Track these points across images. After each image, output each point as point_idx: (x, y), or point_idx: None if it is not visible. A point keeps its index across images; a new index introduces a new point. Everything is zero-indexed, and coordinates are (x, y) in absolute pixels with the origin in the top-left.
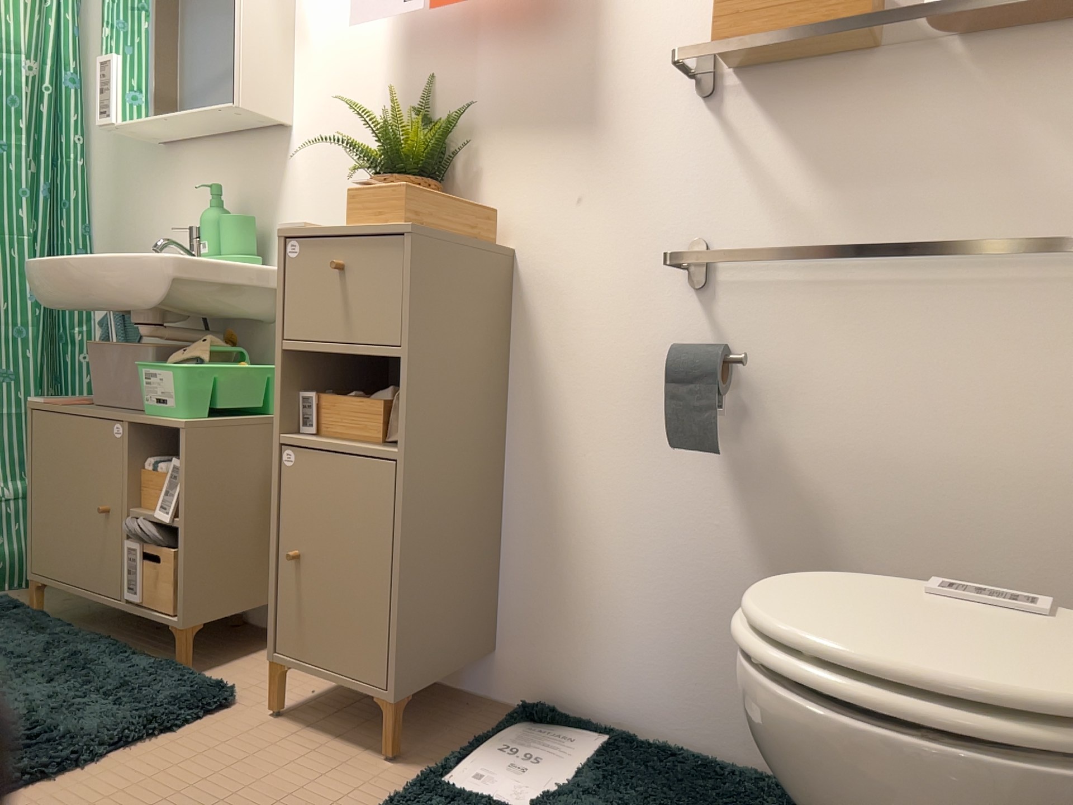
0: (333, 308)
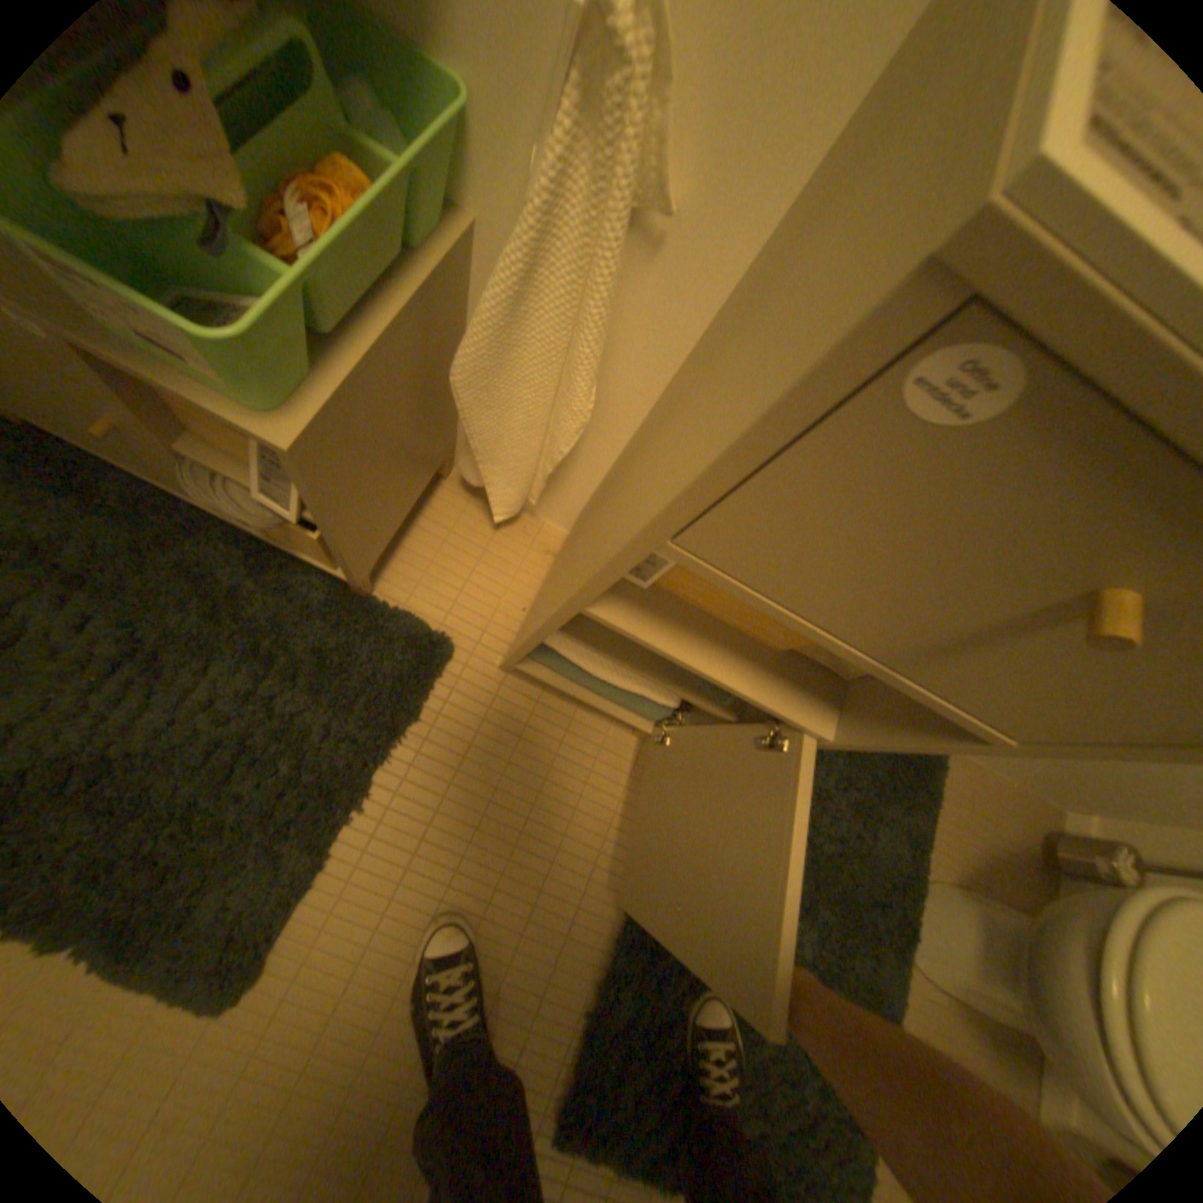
0: (937, 609)
